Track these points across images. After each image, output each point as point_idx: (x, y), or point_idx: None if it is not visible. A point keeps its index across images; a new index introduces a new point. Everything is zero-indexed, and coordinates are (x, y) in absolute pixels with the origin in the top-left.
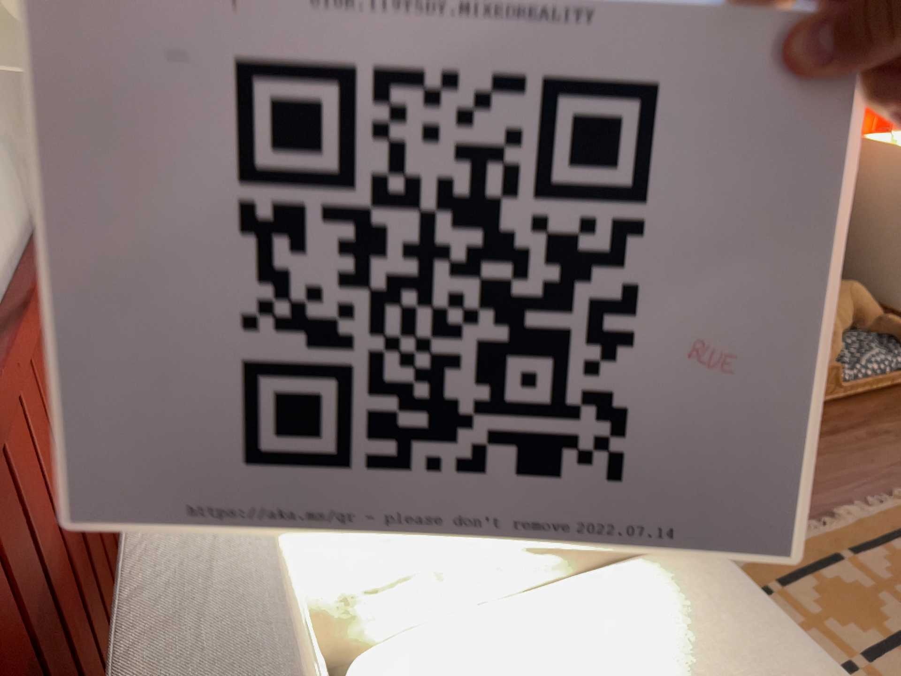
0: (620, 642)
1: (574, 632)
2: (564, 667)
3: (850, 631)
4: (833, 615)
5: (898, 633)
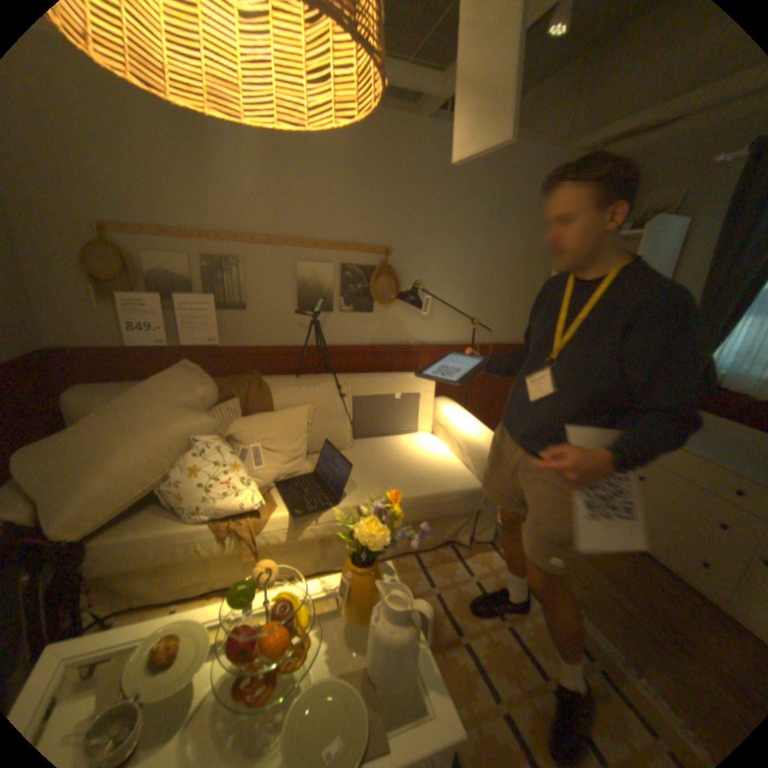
0: (440, 462)
1: (443, 457)
2: (432, 455)
3: (532, 634)
4: (540, 630)
5: (540, 660)
